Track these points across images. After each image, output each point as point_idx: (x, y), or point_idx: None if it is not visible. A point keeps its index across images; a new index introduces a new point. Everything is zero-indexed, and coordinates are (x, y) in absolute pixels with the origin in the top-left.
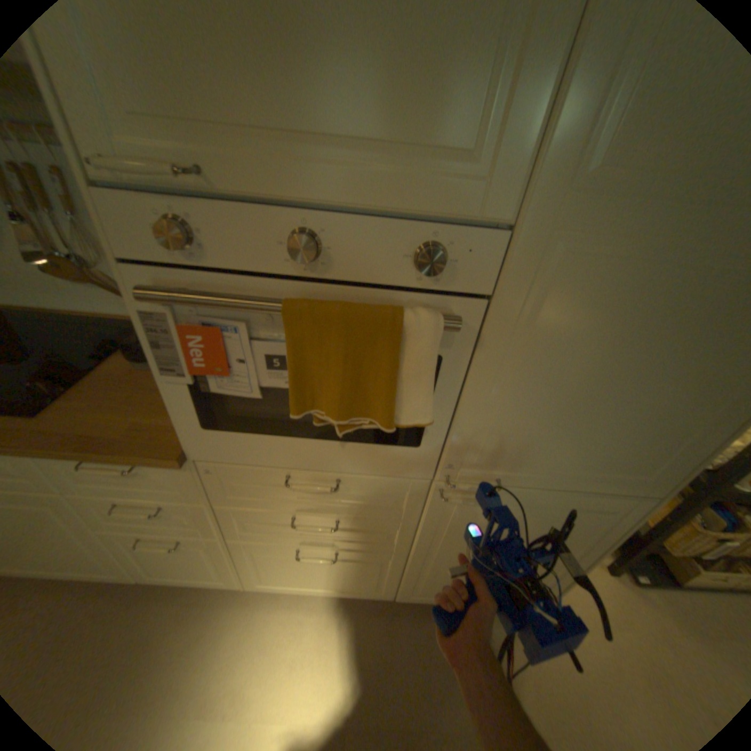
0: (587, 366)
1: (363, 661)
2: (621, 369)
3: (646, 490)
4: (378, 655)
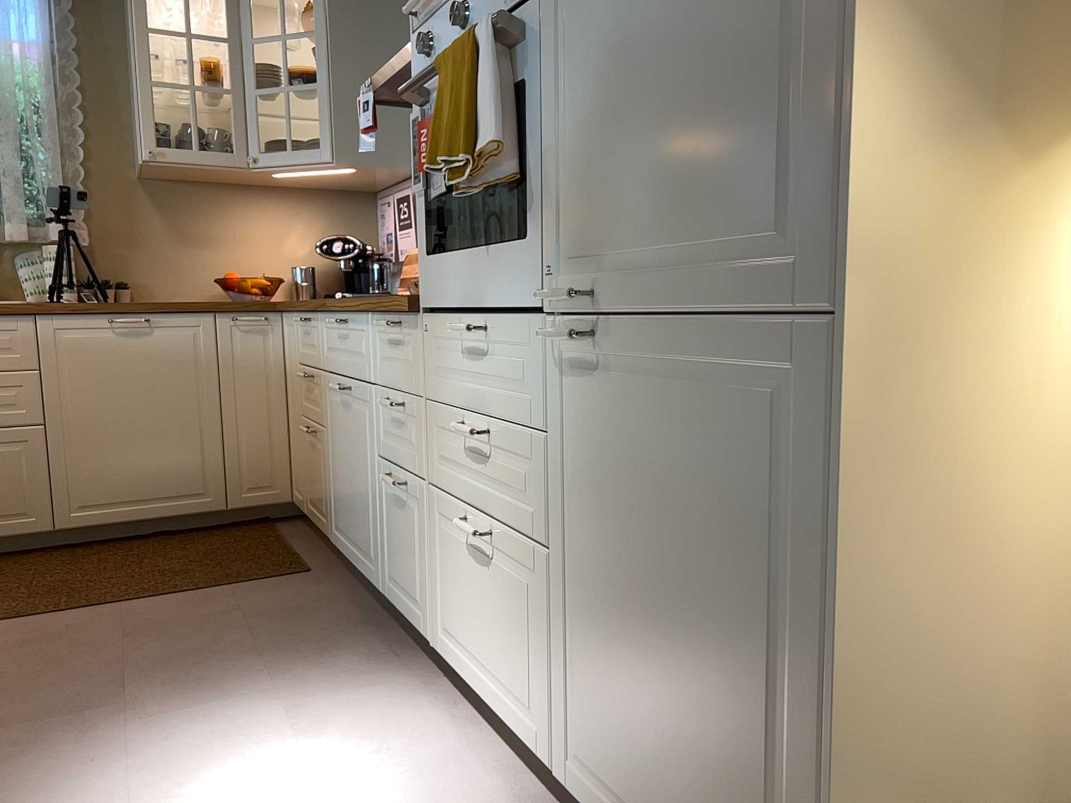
0: (625, 20)
1: None
2: (654, 4)
3: (809, 288)
4: None
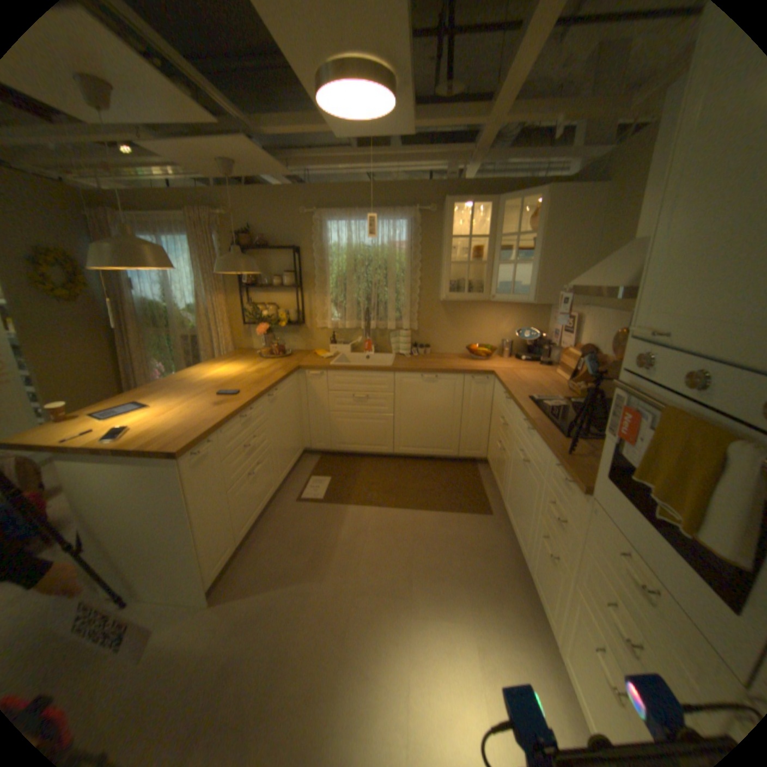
0: None
1: None
2: None
3: None
4: None
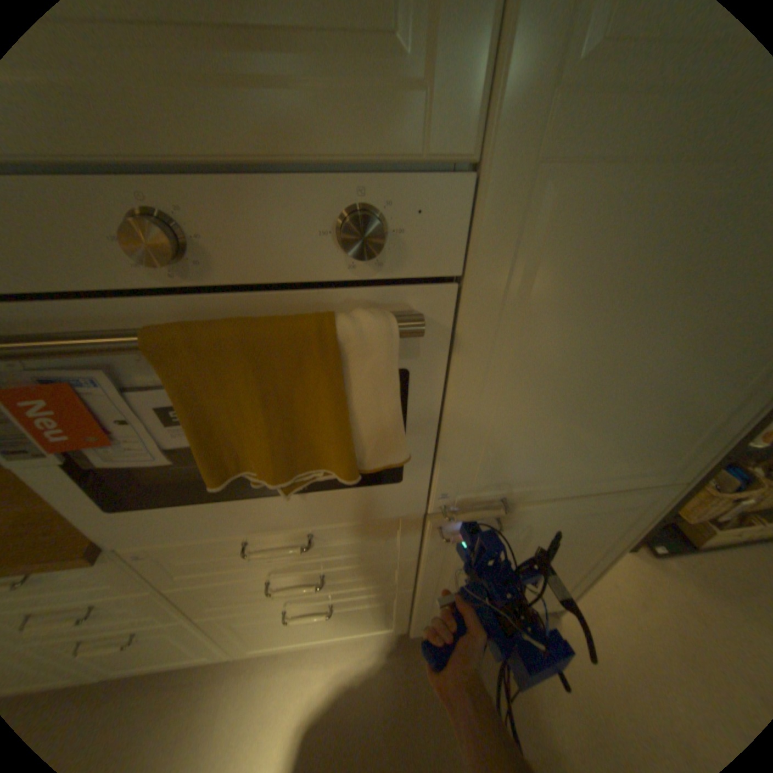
0: (599, 352)
1: (383, 709)
2: (640, 349)
3: (671, 479)
4: (399, 697)
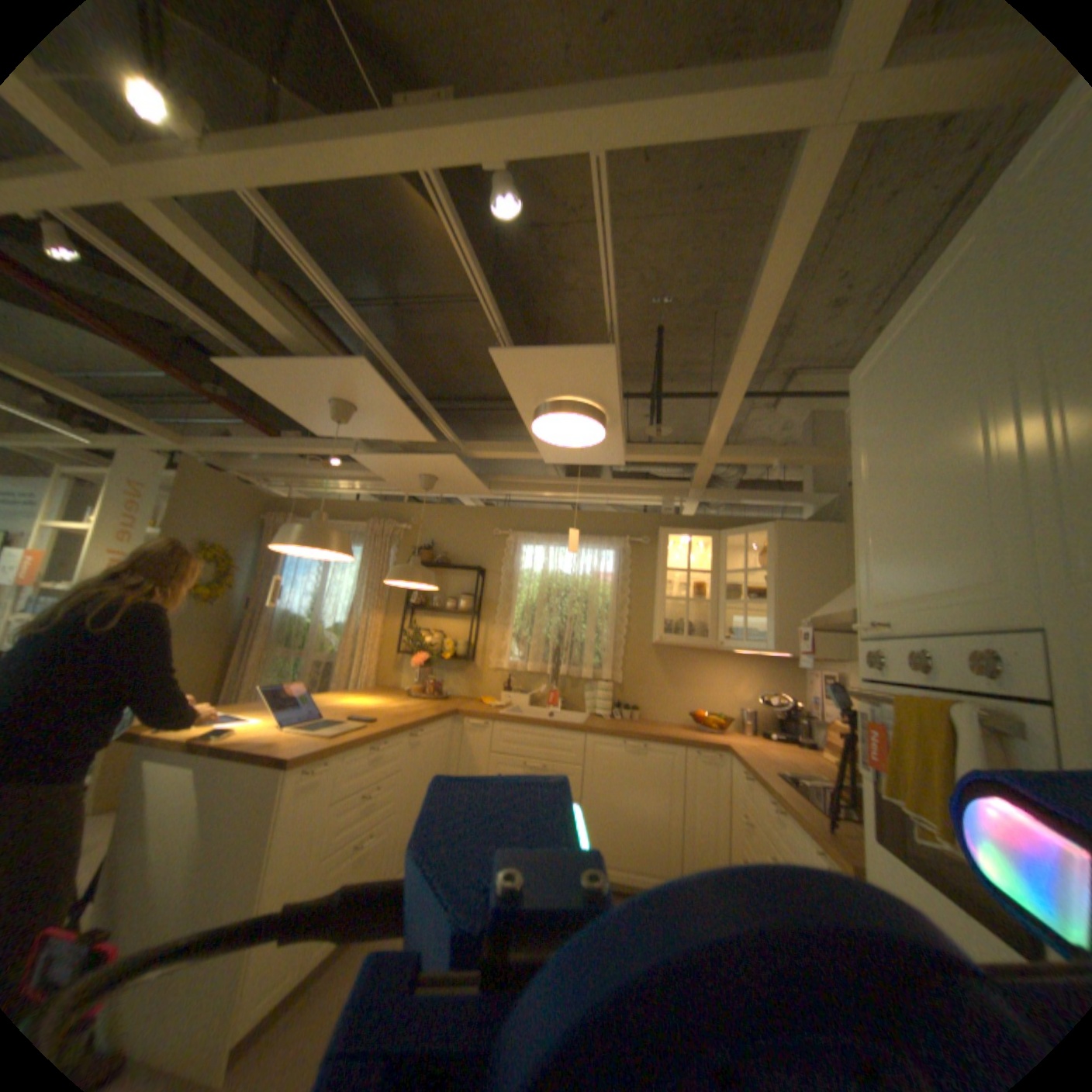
0: None
1: None
2: None
3: None
4: None
